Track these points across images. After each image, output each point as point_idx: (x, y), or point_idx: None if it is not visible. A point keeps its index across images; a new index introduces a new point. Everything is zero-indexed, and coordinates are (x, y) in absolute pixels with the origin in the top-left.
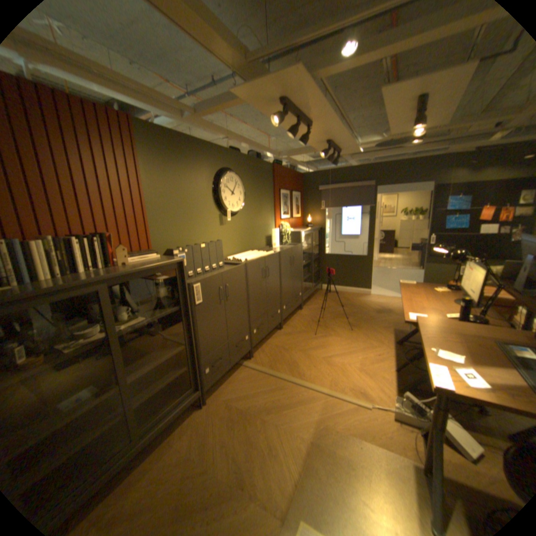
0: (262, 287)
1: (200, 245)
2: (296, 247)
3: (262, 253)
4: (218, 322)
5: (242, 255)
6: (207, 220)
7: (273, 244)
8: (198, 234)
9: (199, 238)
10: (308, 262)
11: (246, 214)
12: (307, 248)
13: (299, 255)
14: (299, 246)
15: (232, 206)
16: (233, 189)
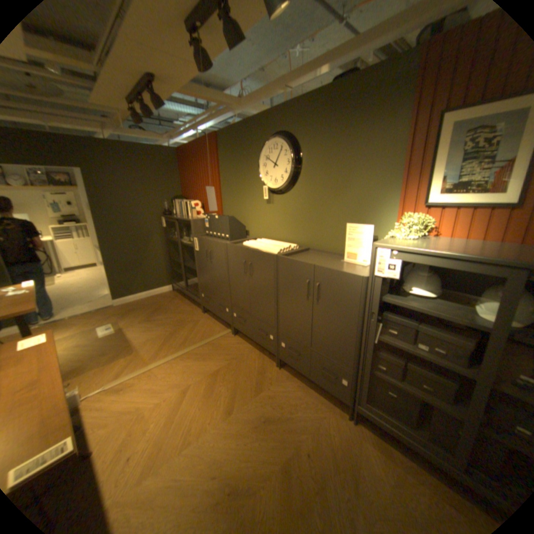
0: (243, 281)
1: (215, 216)
2: (338, 273)
3: (274, 248)
4: (207, 273)
5: (264, 241)
6: (254, 196)
7: (347, 253)
8: (247, 209)
9: (247, 213)
10: (445, 365)
11: (306, 190)
12: (452, 317)
13: (348, 297)
14: (350, 276)
15: (274, 181)
16: (277, 159)
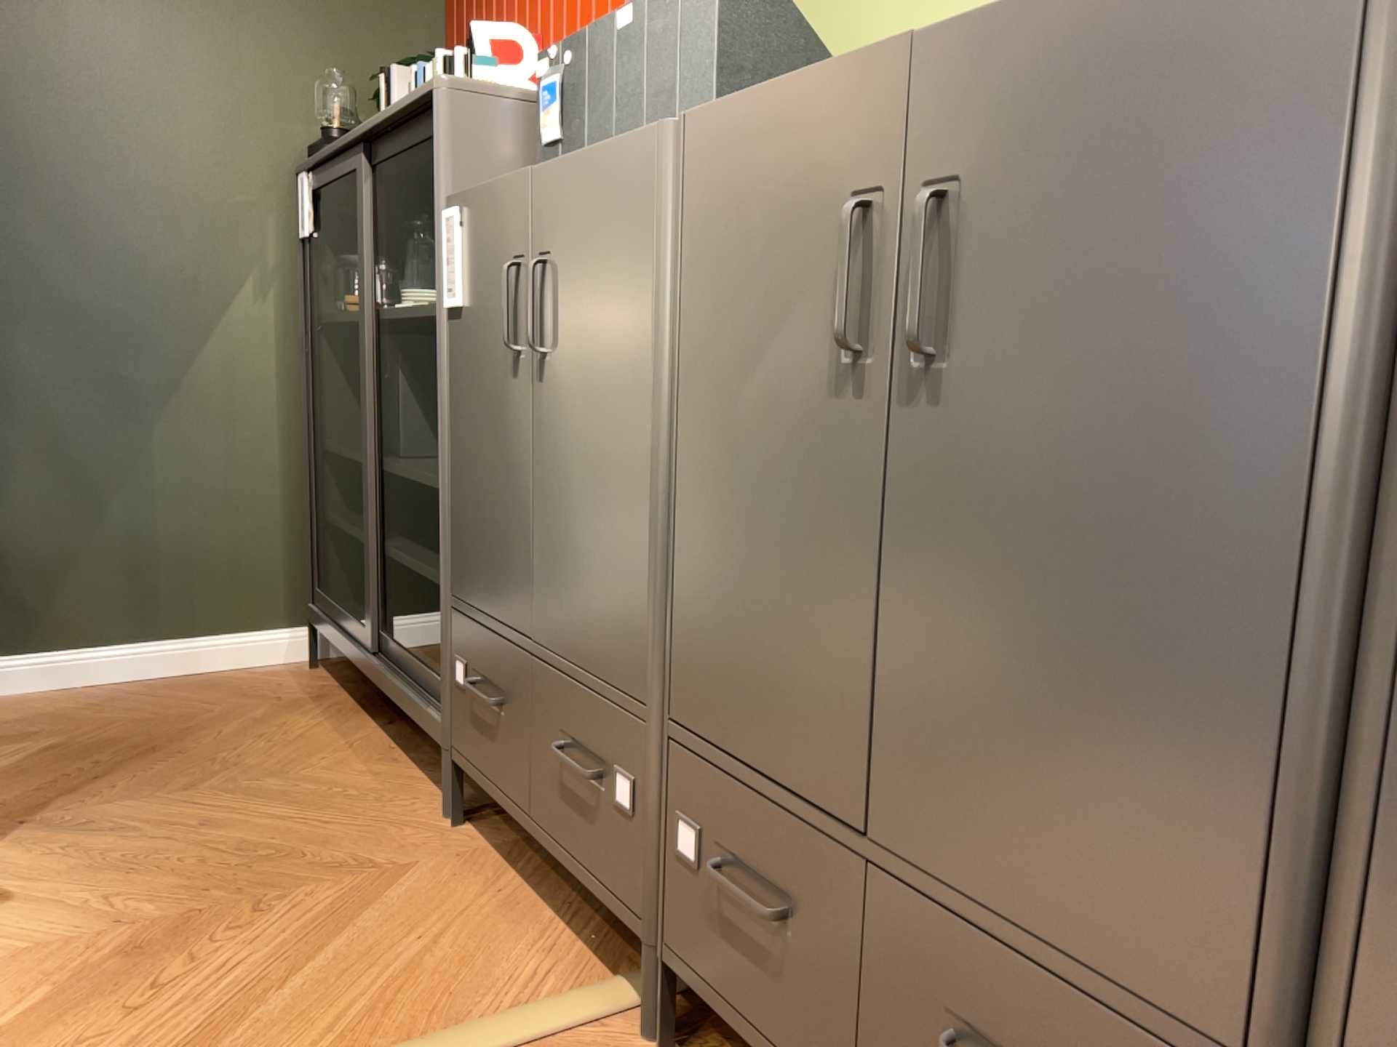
0: (820, 455)
1: (615, 20)
2: None
3: None
4: (502, 474)
5: None
6: None
7: None
8: None
9: None
10: None
11: None
12: None
13: None
14: None
15: None
16: None
